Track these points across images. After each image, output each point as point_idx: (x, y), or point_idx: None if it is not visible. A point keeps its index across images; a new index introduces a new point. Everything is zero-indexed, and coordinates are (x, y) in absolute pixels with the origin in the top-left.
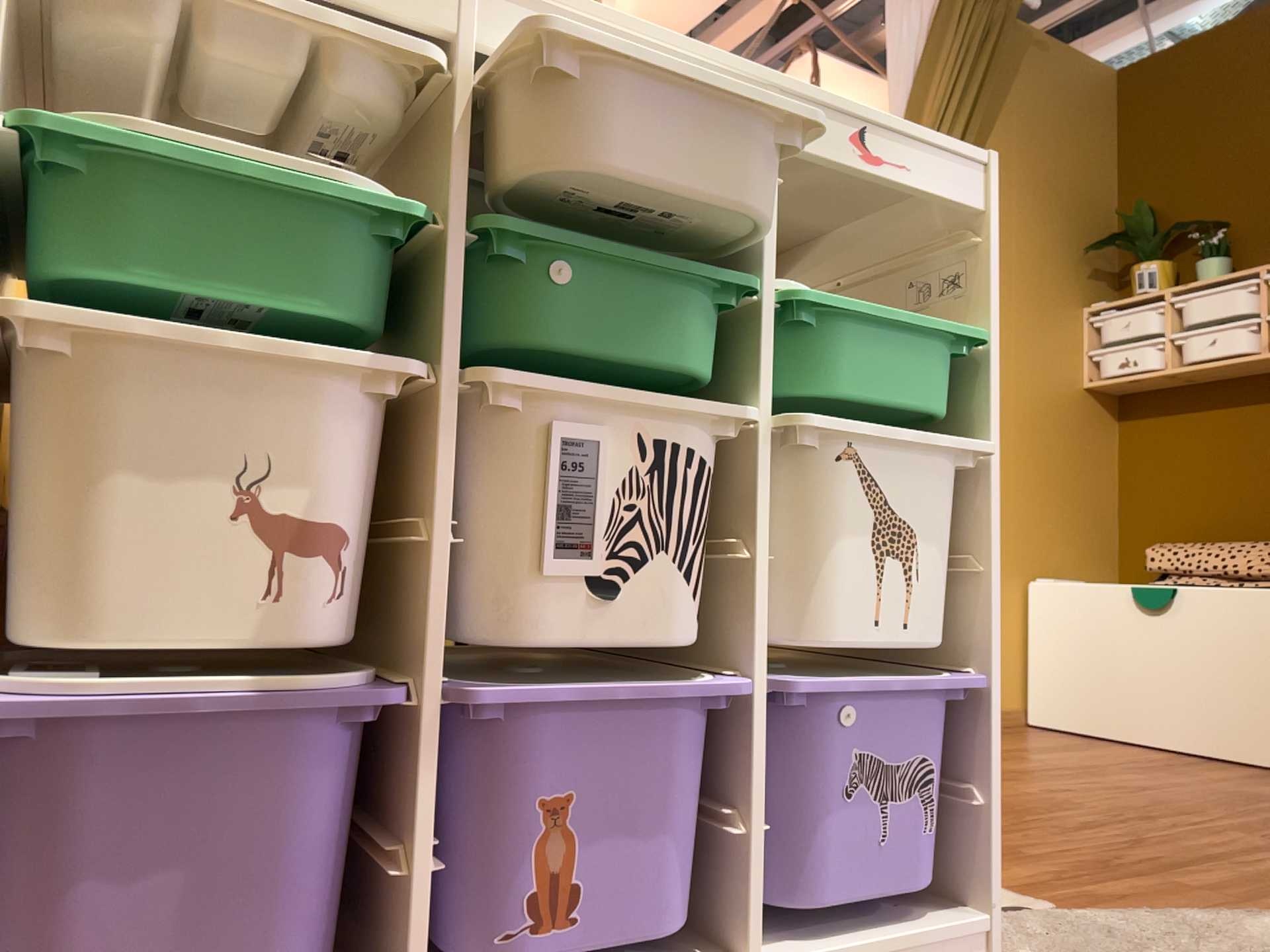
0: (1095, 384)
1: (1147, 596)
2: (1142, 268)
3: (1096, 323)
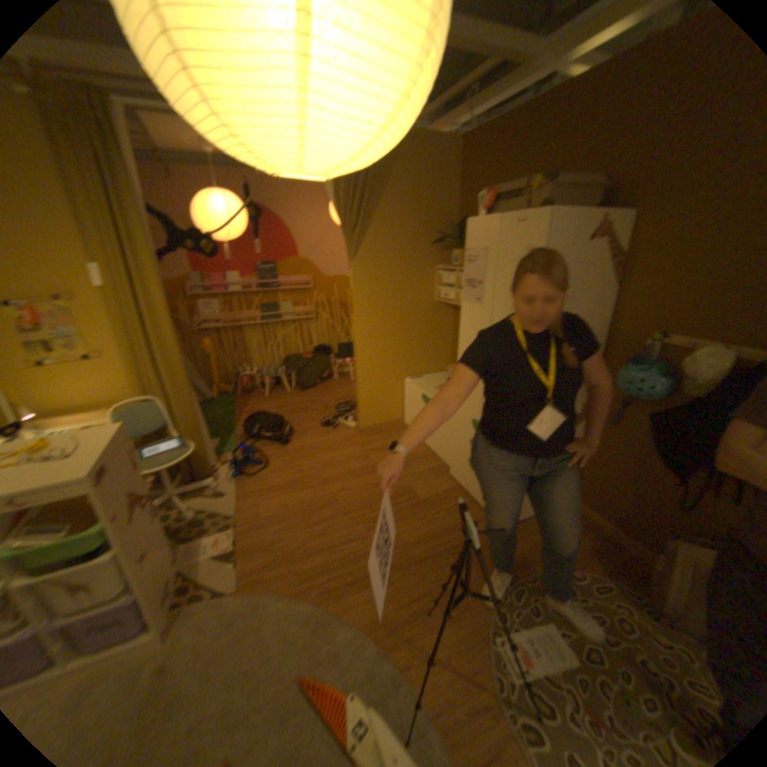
0: (439, 301)
1: (424, 402)
2: (457, 252)
3: (441, 275)
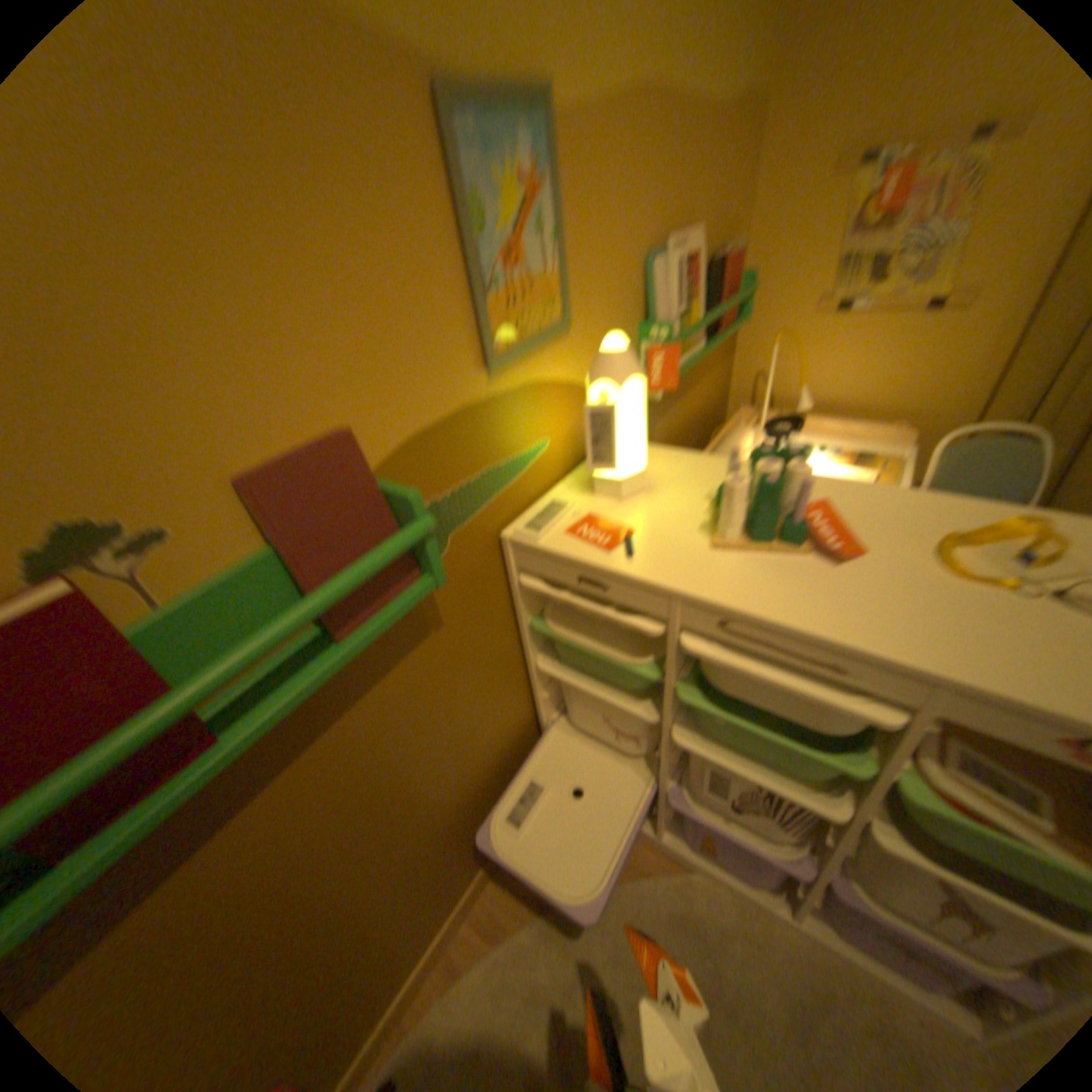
0: None
1: None
2: None
3: None
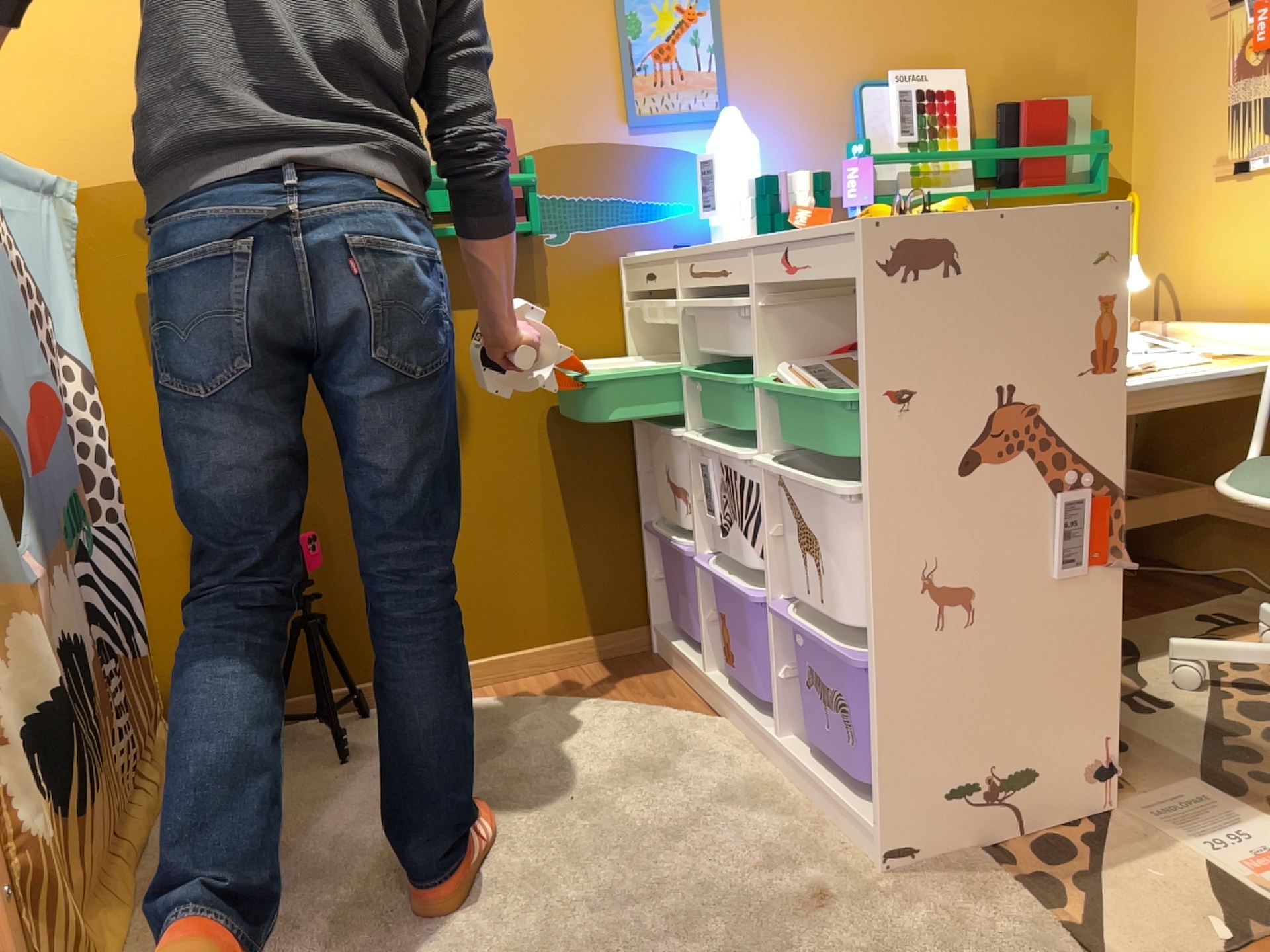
0: None
1: None
2: None
3: None
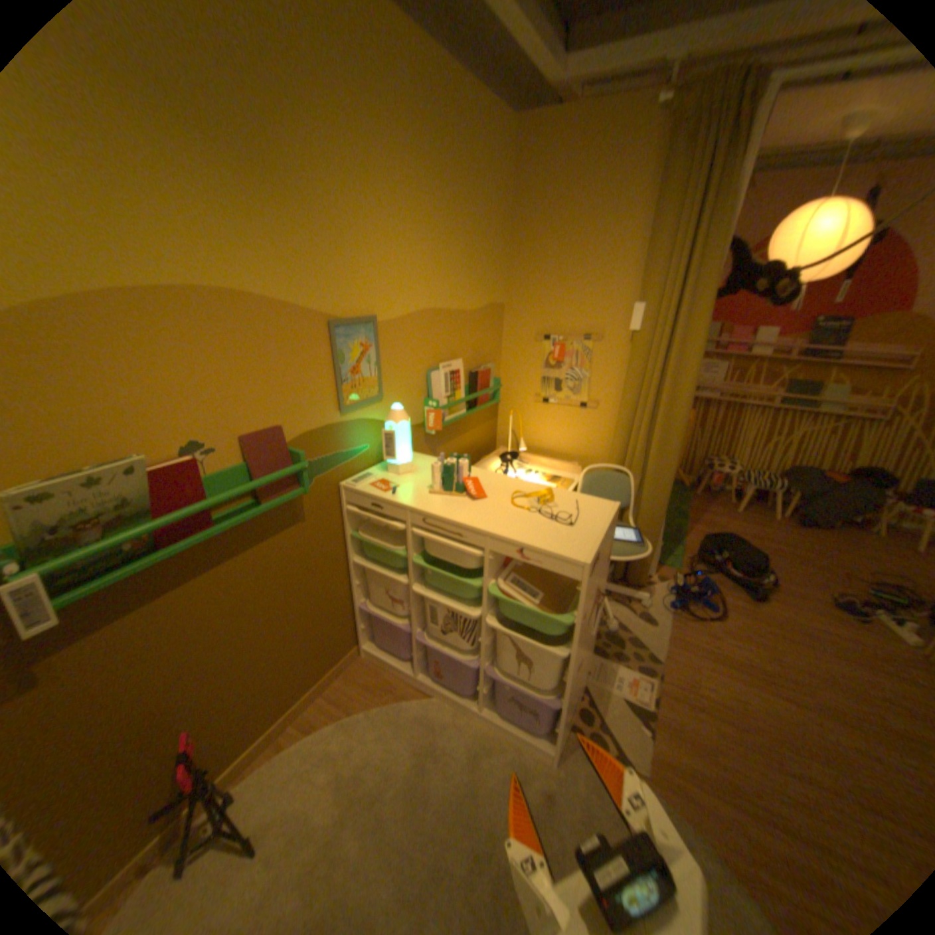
0: None
1: None
2: None
3: None
